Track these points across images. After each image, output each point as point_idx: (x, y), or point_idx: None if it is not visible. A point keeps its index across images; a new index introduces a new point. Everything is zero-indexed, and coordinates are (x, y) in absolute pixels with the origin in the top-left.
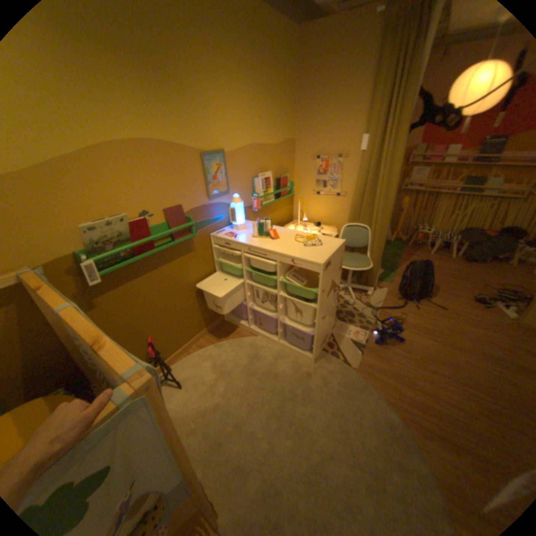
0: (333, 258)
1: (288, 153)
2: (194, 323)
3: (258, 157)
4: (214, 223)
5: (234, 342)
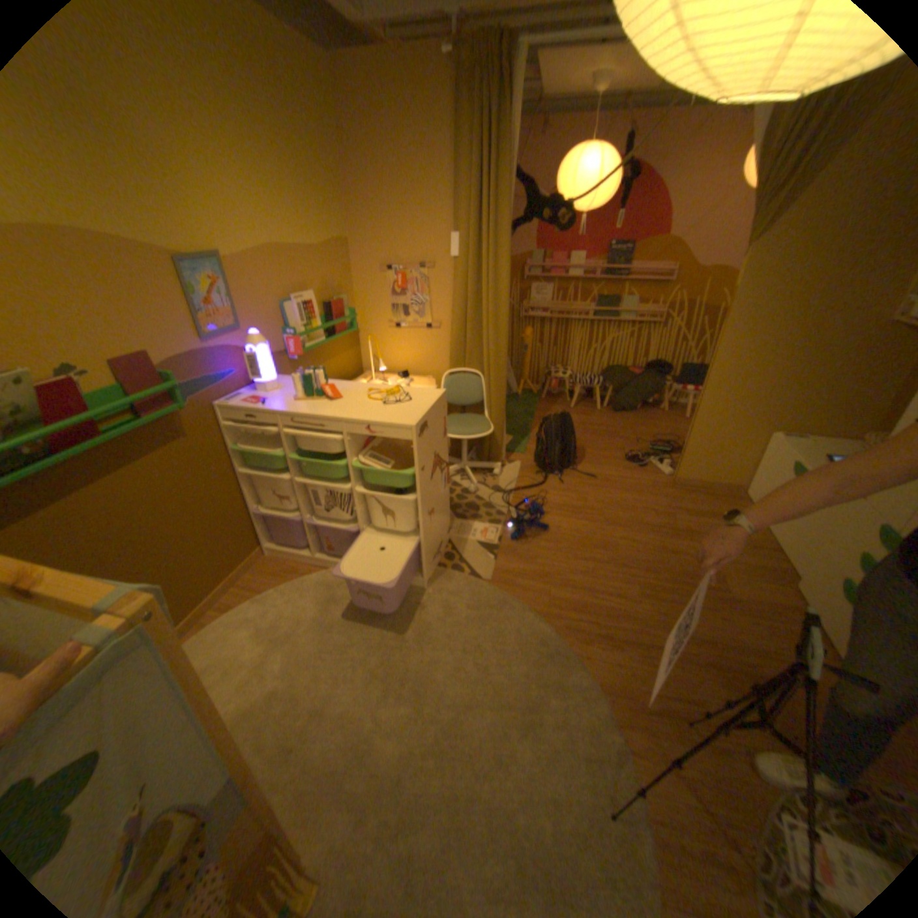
0: (430, 417)
1: (339, 261)
2: (204, 570)
3: (287, 268)
4: (220, 384)
5: (290, 588)
